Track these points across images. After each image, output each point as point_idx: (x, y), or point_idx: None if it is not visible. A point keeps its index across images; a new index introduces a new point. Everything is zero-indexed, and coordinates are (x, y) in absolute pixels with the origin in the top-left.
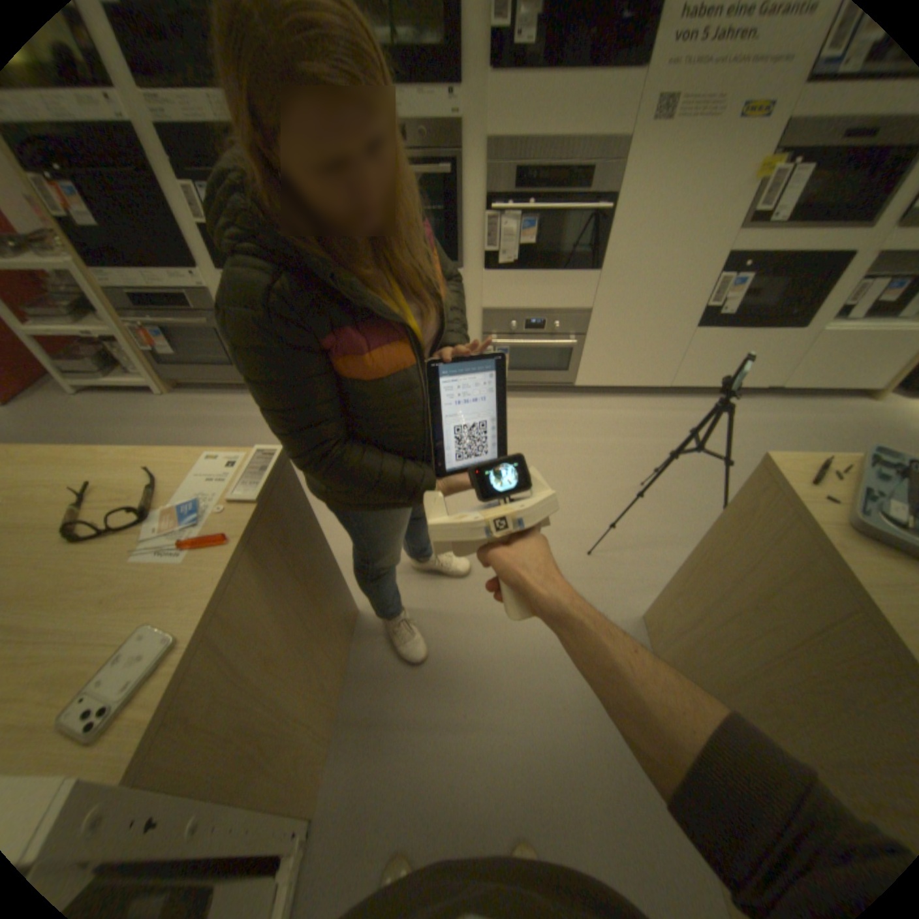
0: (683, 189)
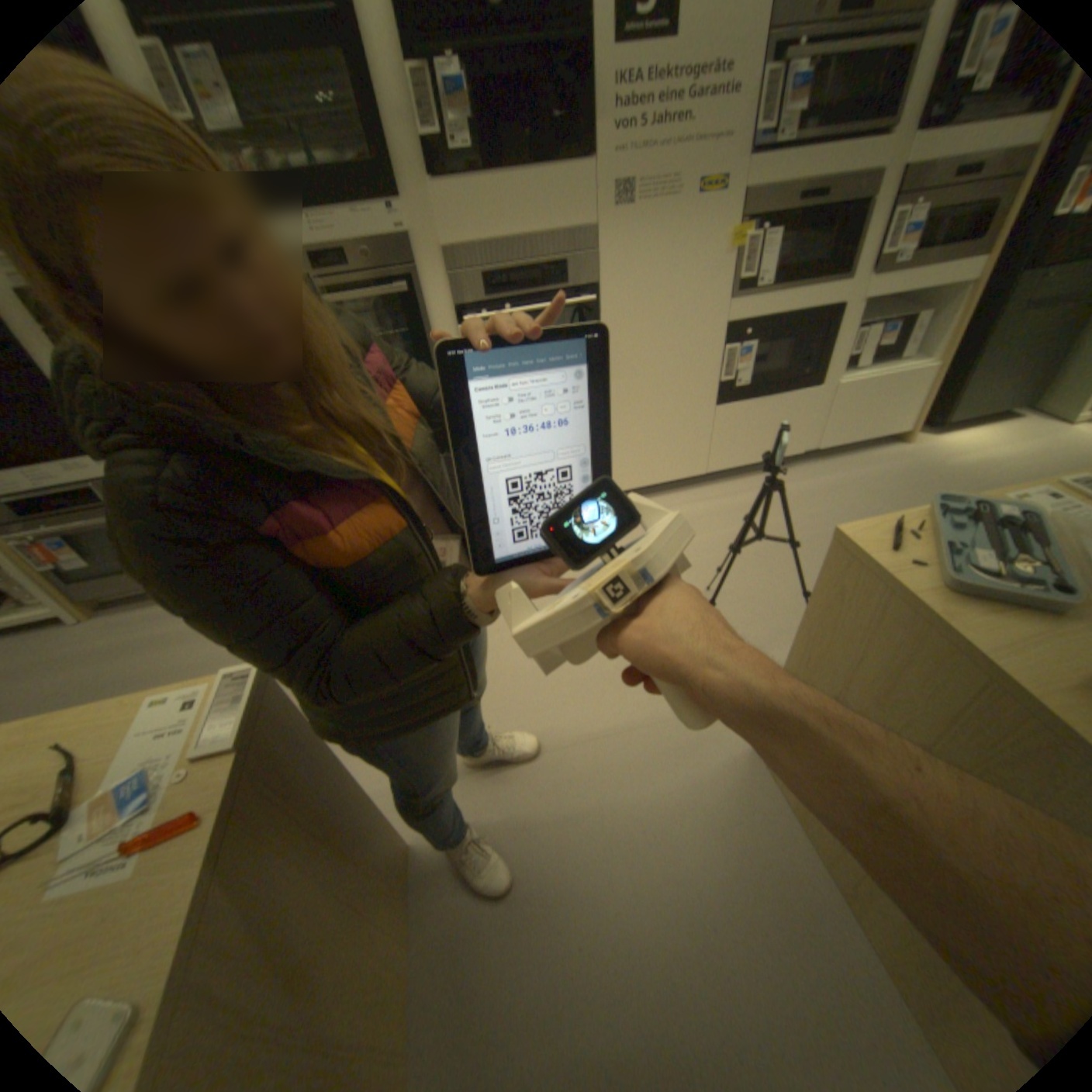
0: (662, 270)
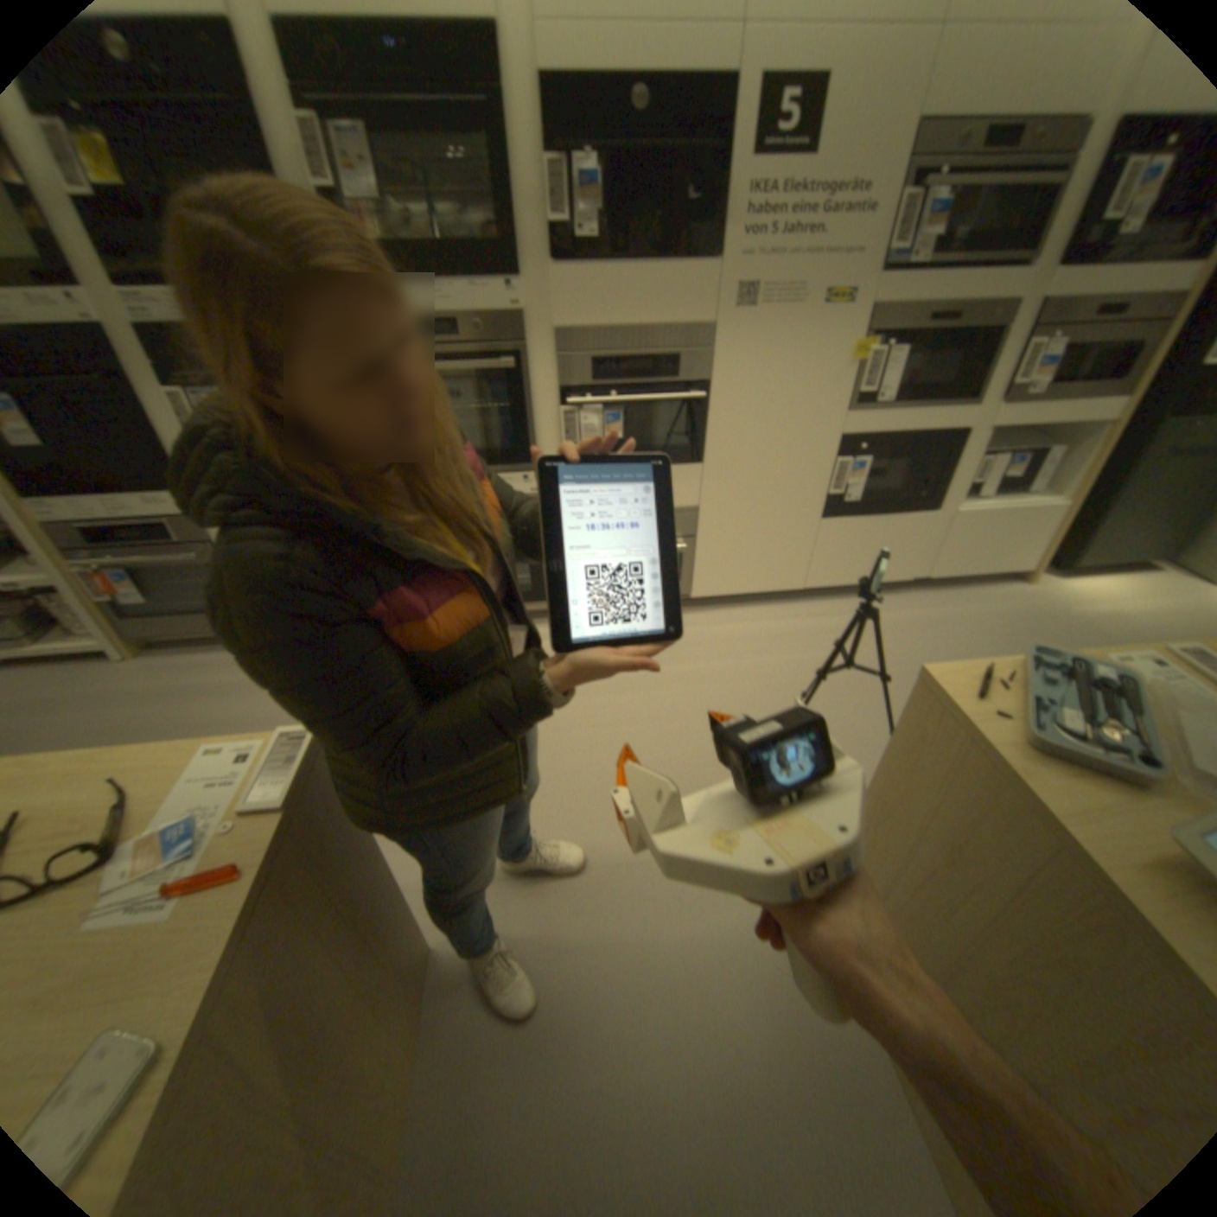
0: (778, 374)
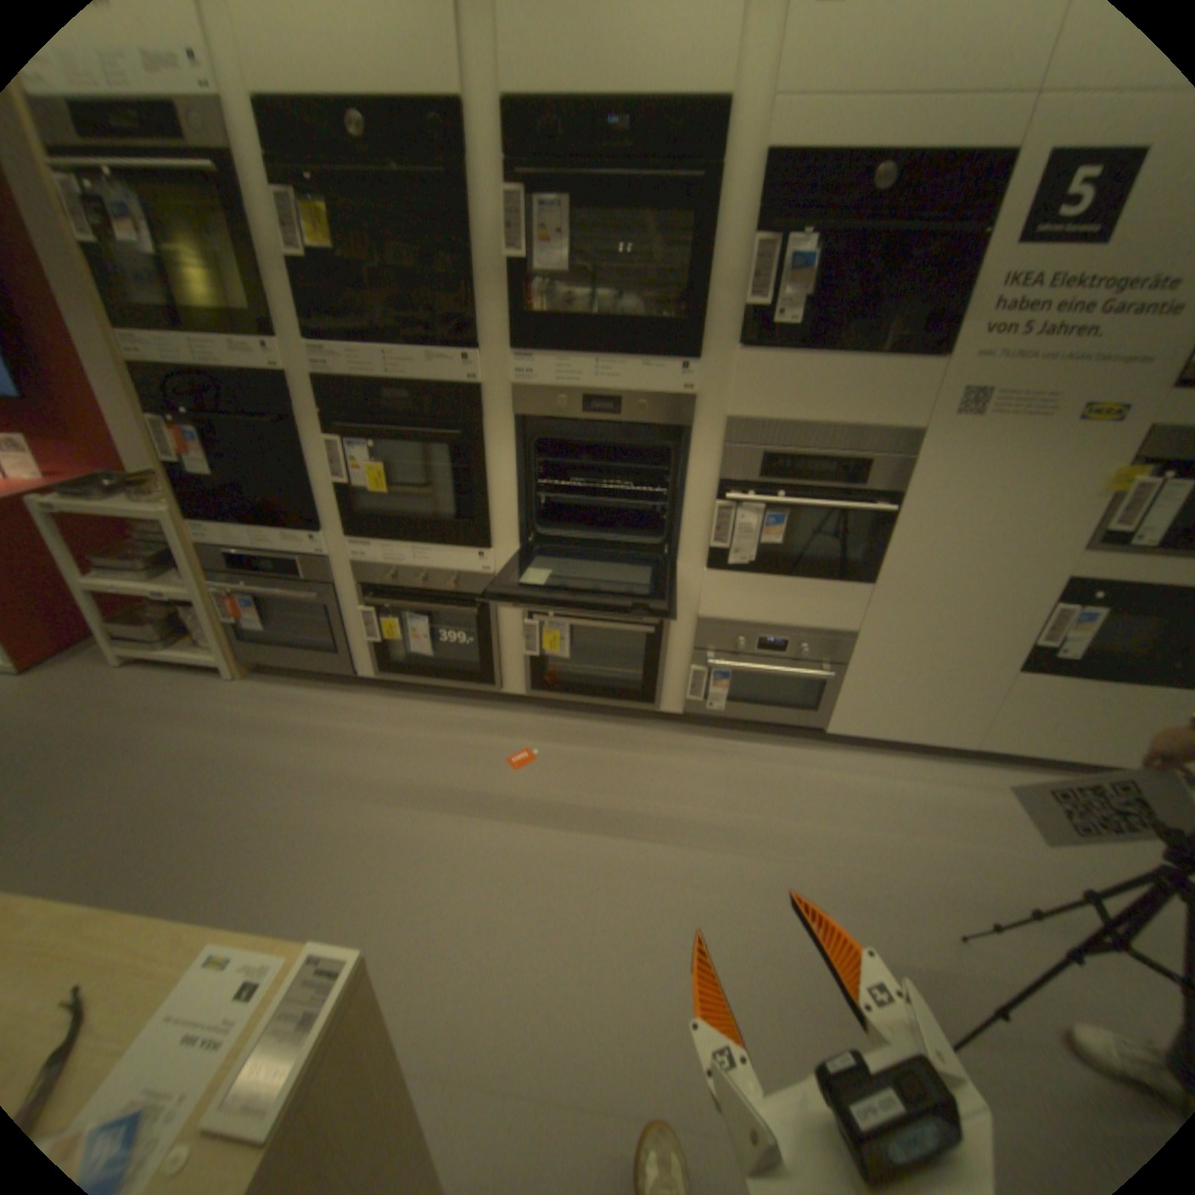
0: (1000, 495)
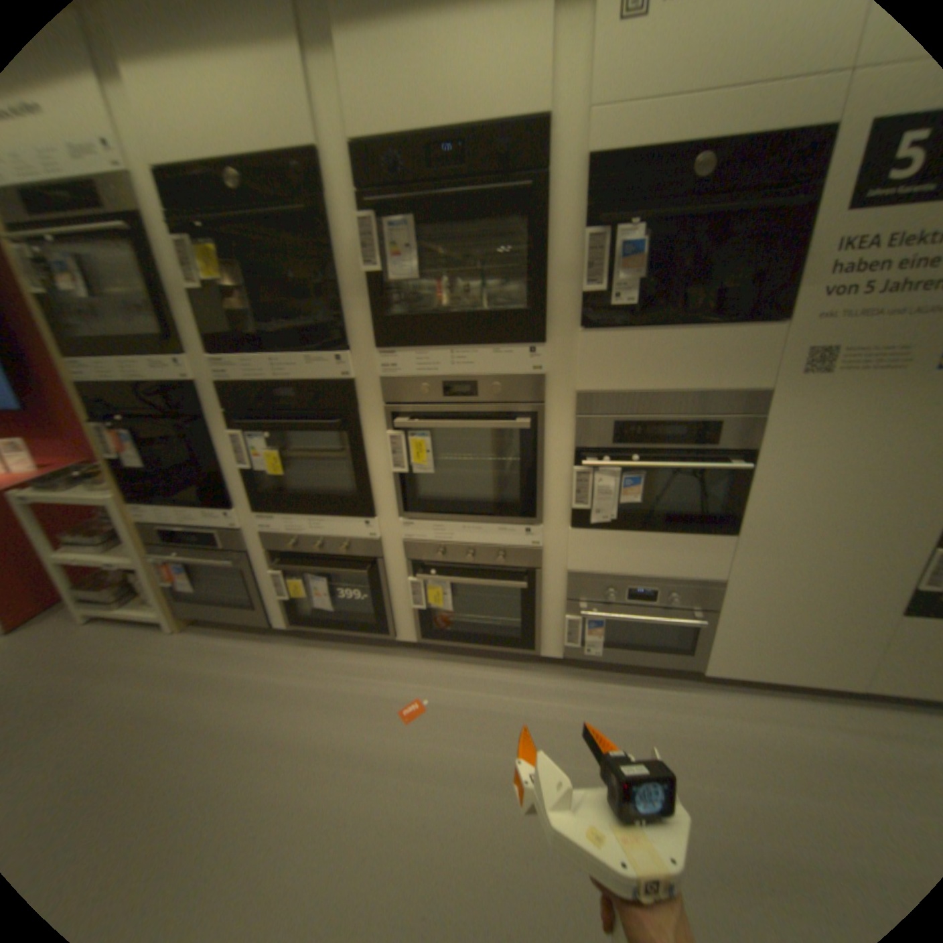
0: (860, 445)
